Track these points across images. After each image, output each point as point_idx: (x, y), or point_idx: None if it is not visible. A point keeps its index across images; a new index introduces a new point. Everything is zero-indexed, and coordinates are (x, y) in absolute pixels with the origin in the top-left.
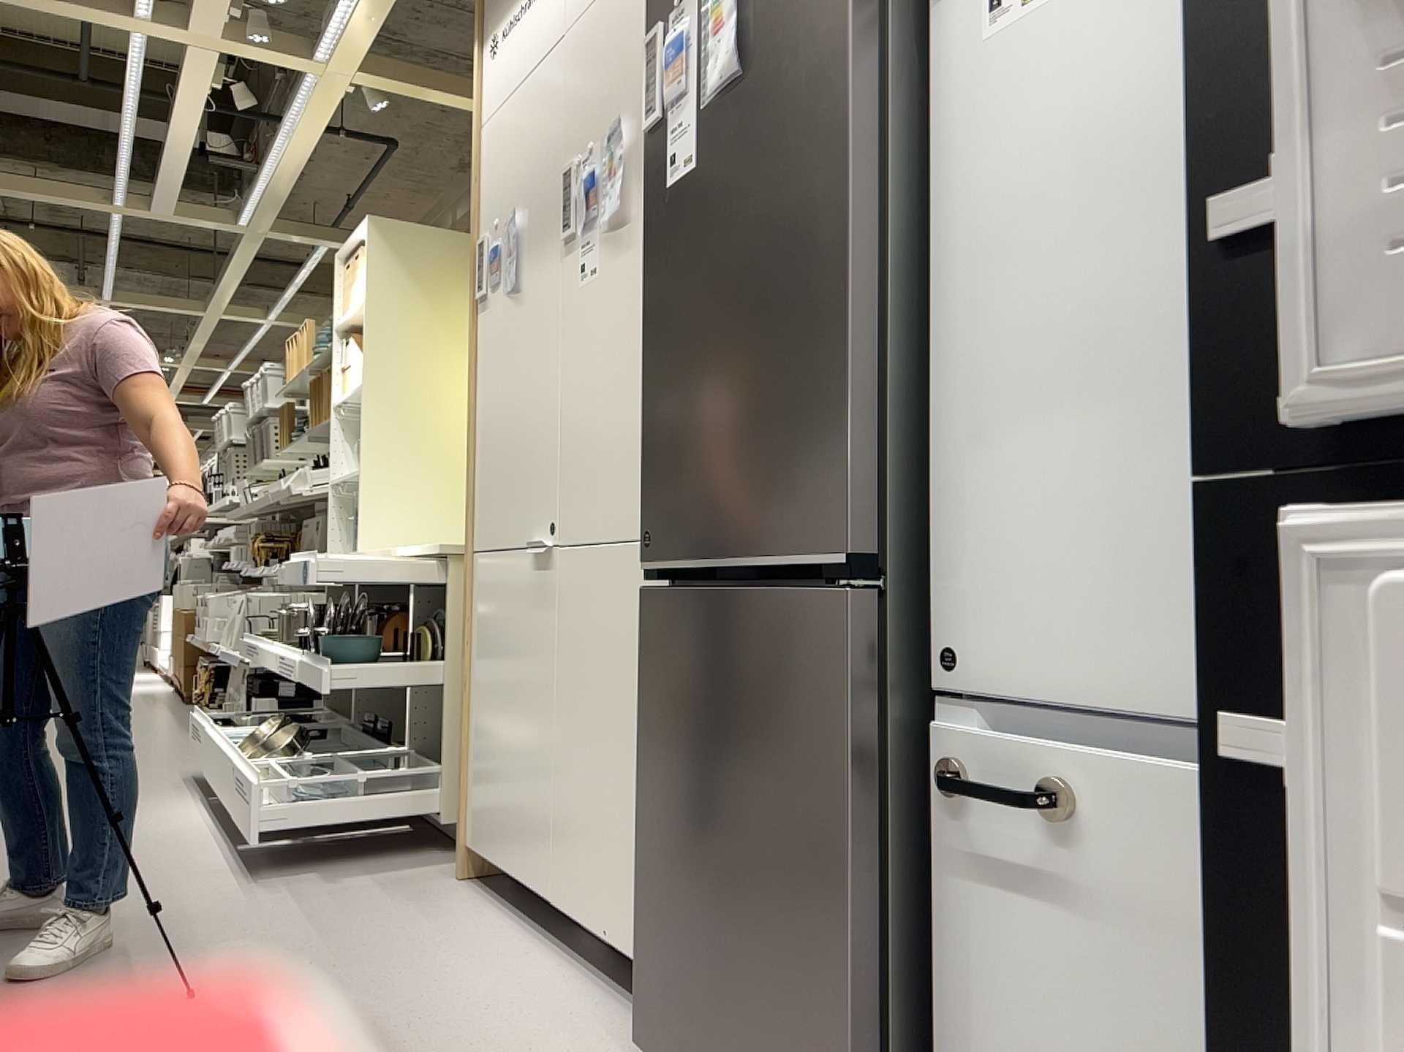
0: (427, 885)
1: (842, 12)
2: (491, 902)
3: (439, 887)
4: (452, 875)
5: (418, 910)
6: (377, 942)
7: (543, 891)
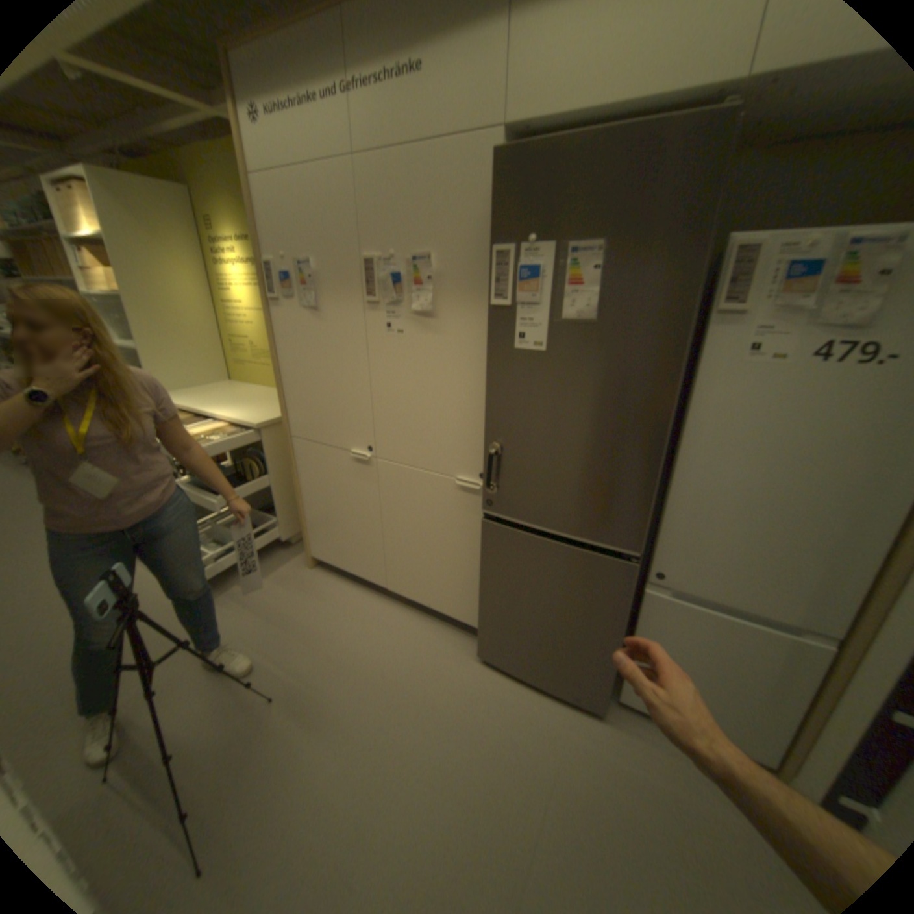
0: (298, 576)
1: (683, 328)
2: (338, 579)
3: (306, 577)
4: (305, 566)
5: (311, 596)
6: (313, 624)
7: (379, 583)
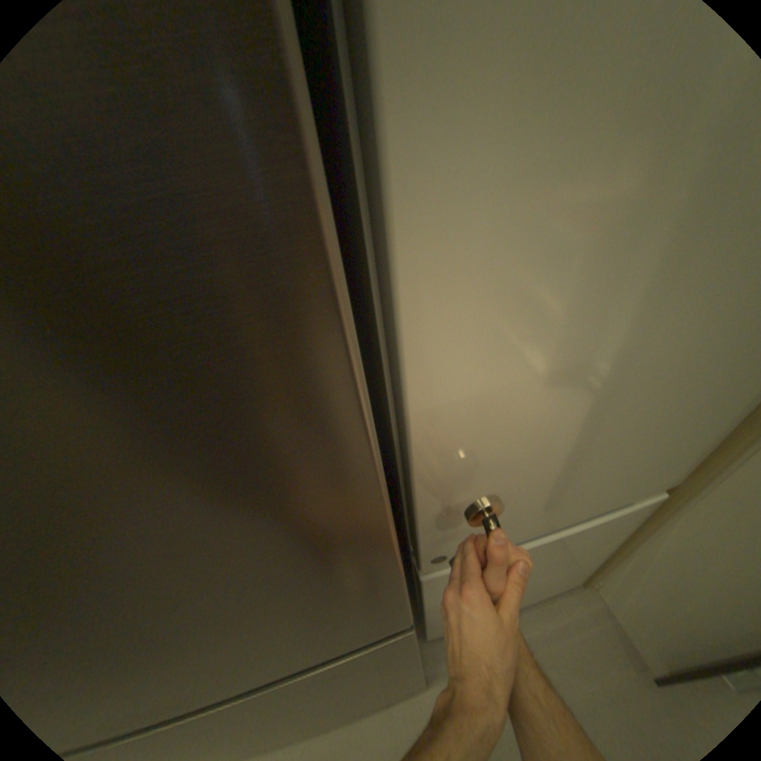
0: None
1: None
2: None
3: None
4: None
5: None
6: None
7: None
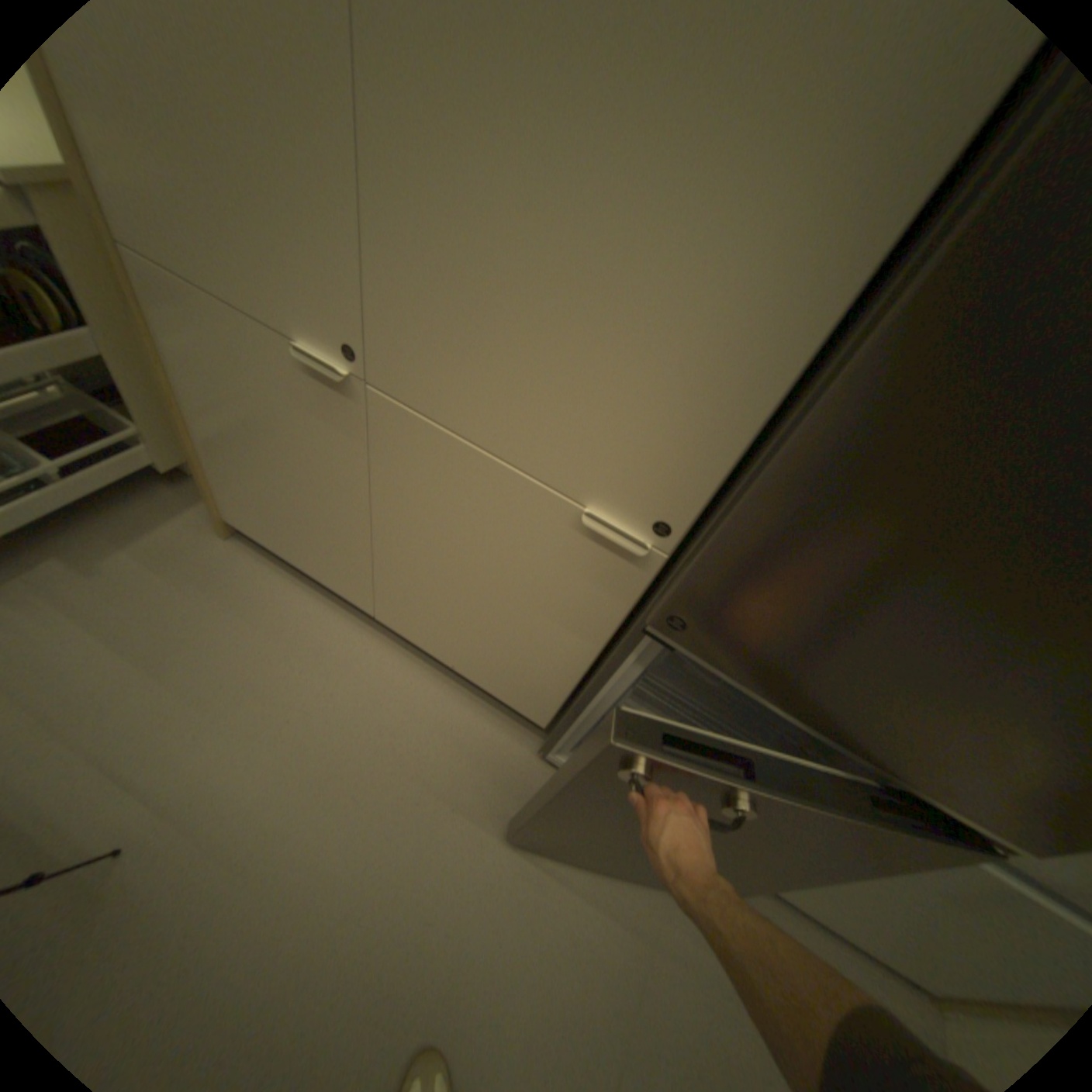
0: (198, 554)
1: None
2: (280, 571)
3: (215, 558)
4: (213, 531)
5: (224, 603)
6: (225, 671)
7: (362, 605)
